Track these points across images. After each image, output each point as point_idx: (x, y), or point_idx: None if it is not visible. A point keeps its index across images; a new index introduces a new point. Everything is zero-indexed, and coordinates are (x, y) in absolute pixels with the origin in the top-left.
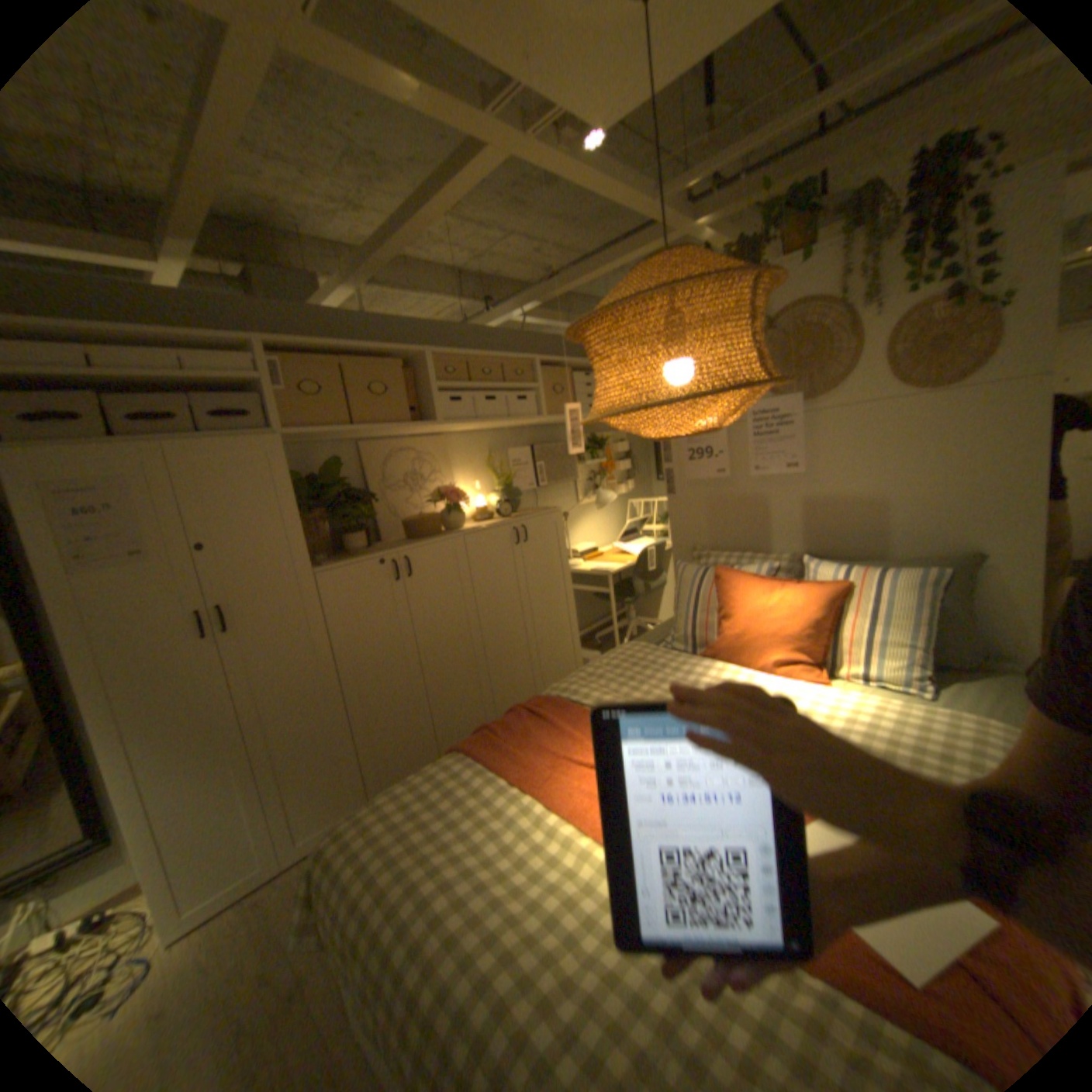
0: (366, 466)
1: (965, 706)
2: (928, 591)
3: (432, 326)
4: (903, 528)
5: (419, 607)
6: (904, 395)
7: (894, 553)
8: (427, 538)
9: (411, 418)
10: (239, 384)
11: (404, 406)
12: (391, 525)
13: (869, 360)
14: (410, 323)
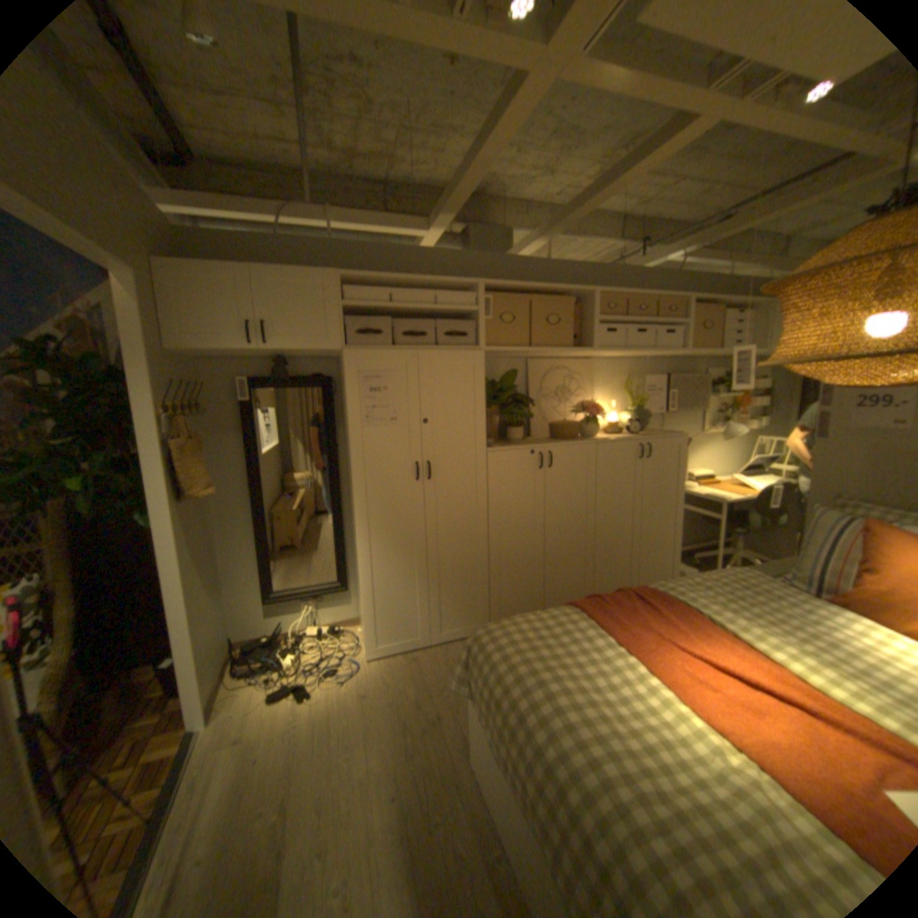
0: (529, 379)
1: None
2: None
3: (601, 269)
4: None
5: (551, 493)
6: None
7: None
8: (567, 441)
9: (572, 344)
10: (463, 315)
11: (567, 334)
12: (539, 427)
13: None
14: (584, 267)
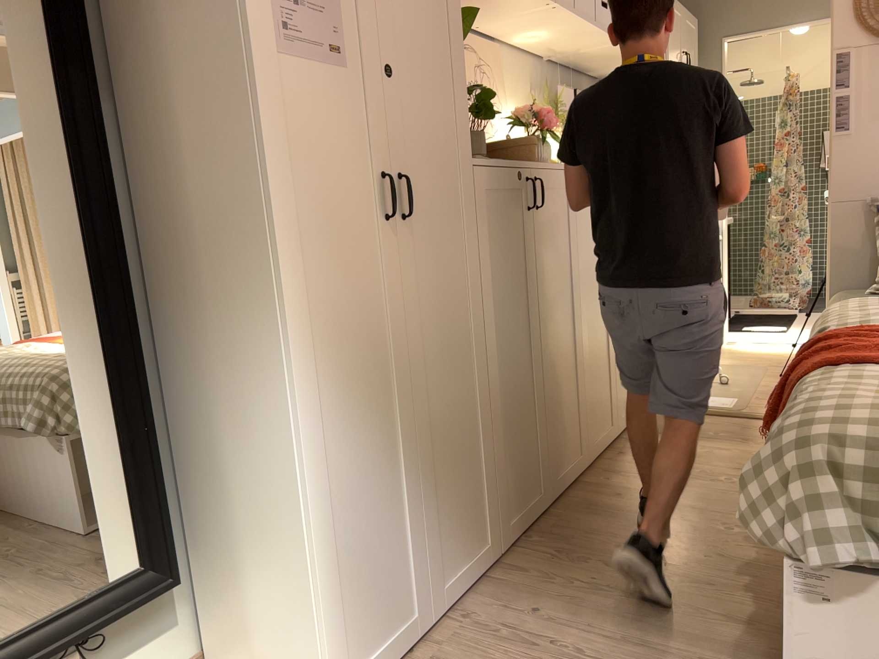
0: None
1: None
2: None
3: None
4: None
5: (543, 257)
6: None
7: None
8: (538, 164)
9: None
10: None
11: None
12: None
13: None
14: None
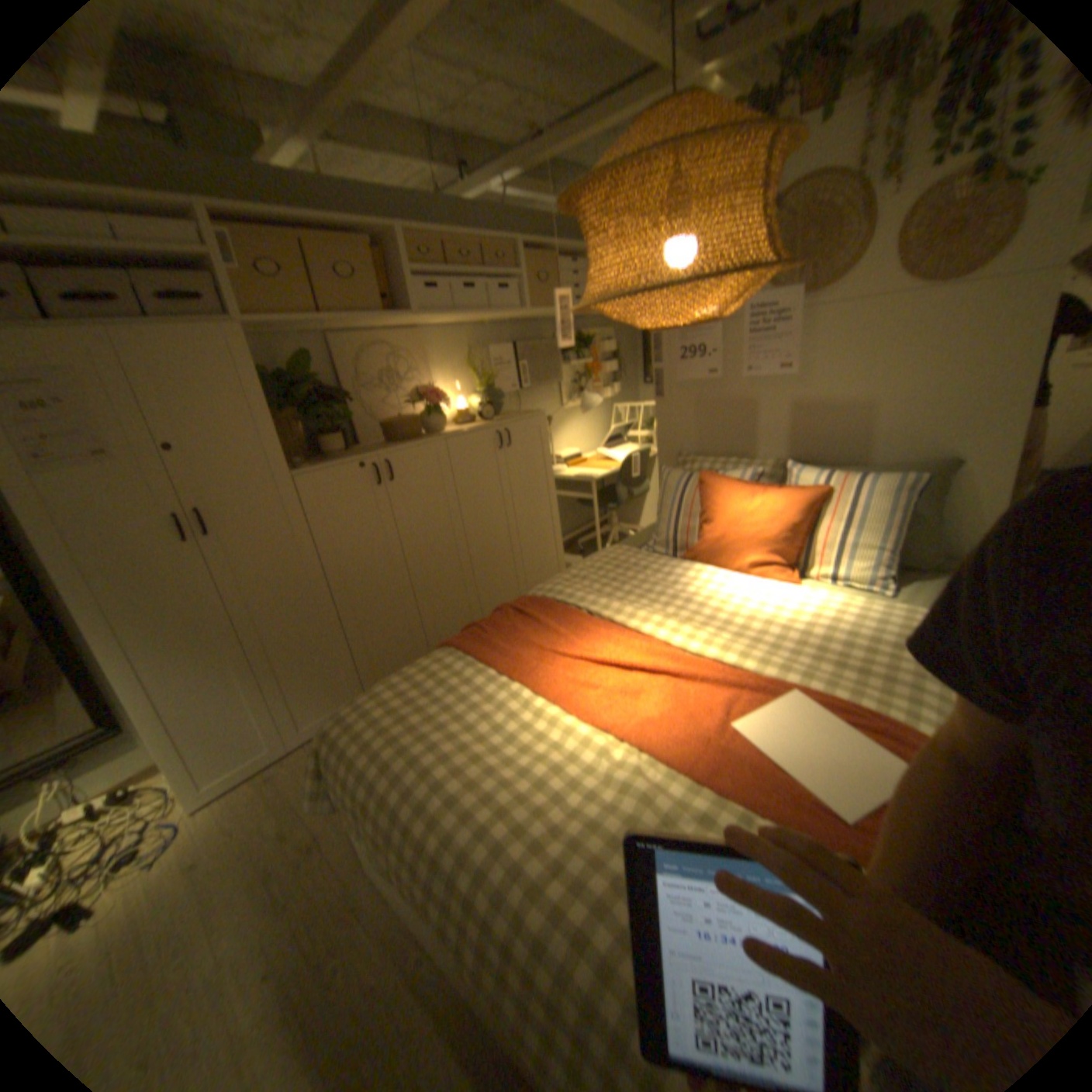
0: (337, 362)
1: (922, 602)
2: (904, 496)
3: (402, 196)
4: (889, 434)
5: (403, 512)
6: (909, 290)
7: (876, 459)
8: (408, 442)
9: (384, 307)
10: (187, 262)
11: (375, 293)
12: (369, 428)
13: (879, 248)
14: (376, 192)
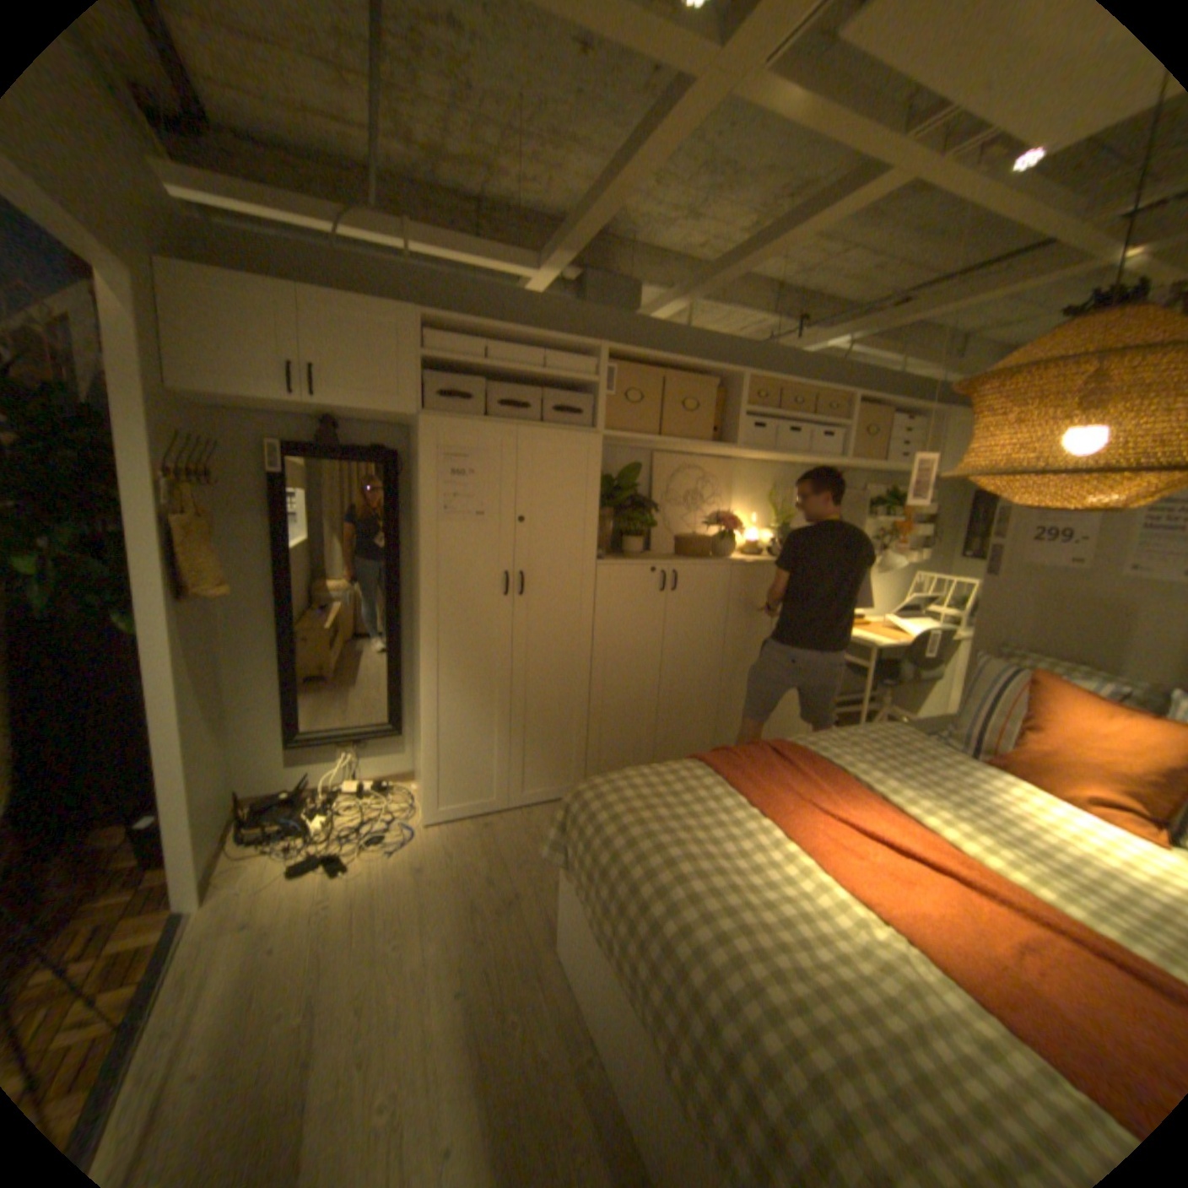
0: (654, 478)
1: None
2: None
3: (752, 347)
4: None
5: (673, 623)
6: None
7: None
8: (696, 559)
9: (711, 438)
10: (579, 386)
11: (705, 425)
12: (661, 539)
13: None
14: (731, 343)
